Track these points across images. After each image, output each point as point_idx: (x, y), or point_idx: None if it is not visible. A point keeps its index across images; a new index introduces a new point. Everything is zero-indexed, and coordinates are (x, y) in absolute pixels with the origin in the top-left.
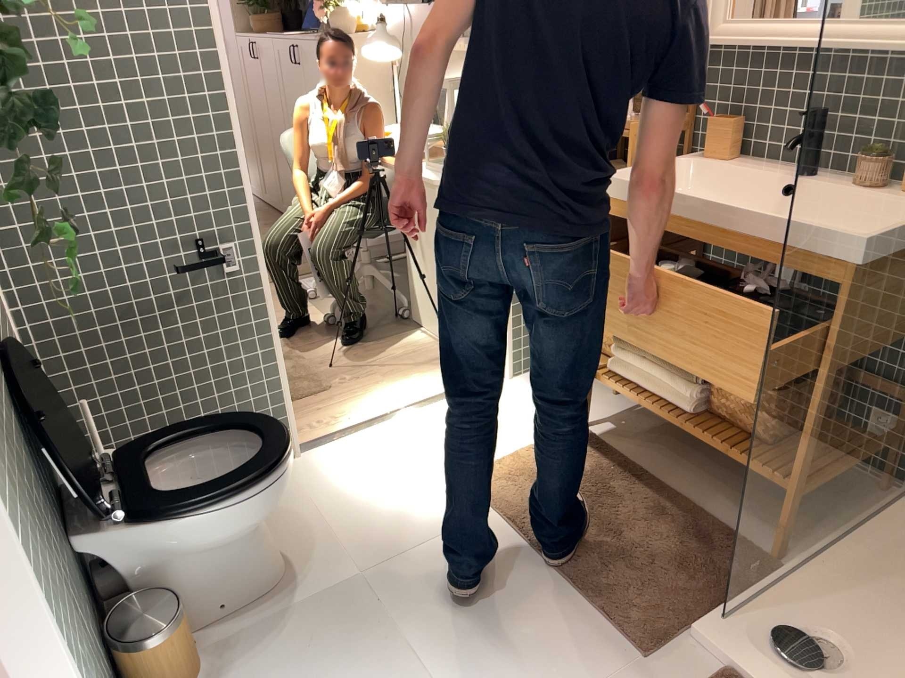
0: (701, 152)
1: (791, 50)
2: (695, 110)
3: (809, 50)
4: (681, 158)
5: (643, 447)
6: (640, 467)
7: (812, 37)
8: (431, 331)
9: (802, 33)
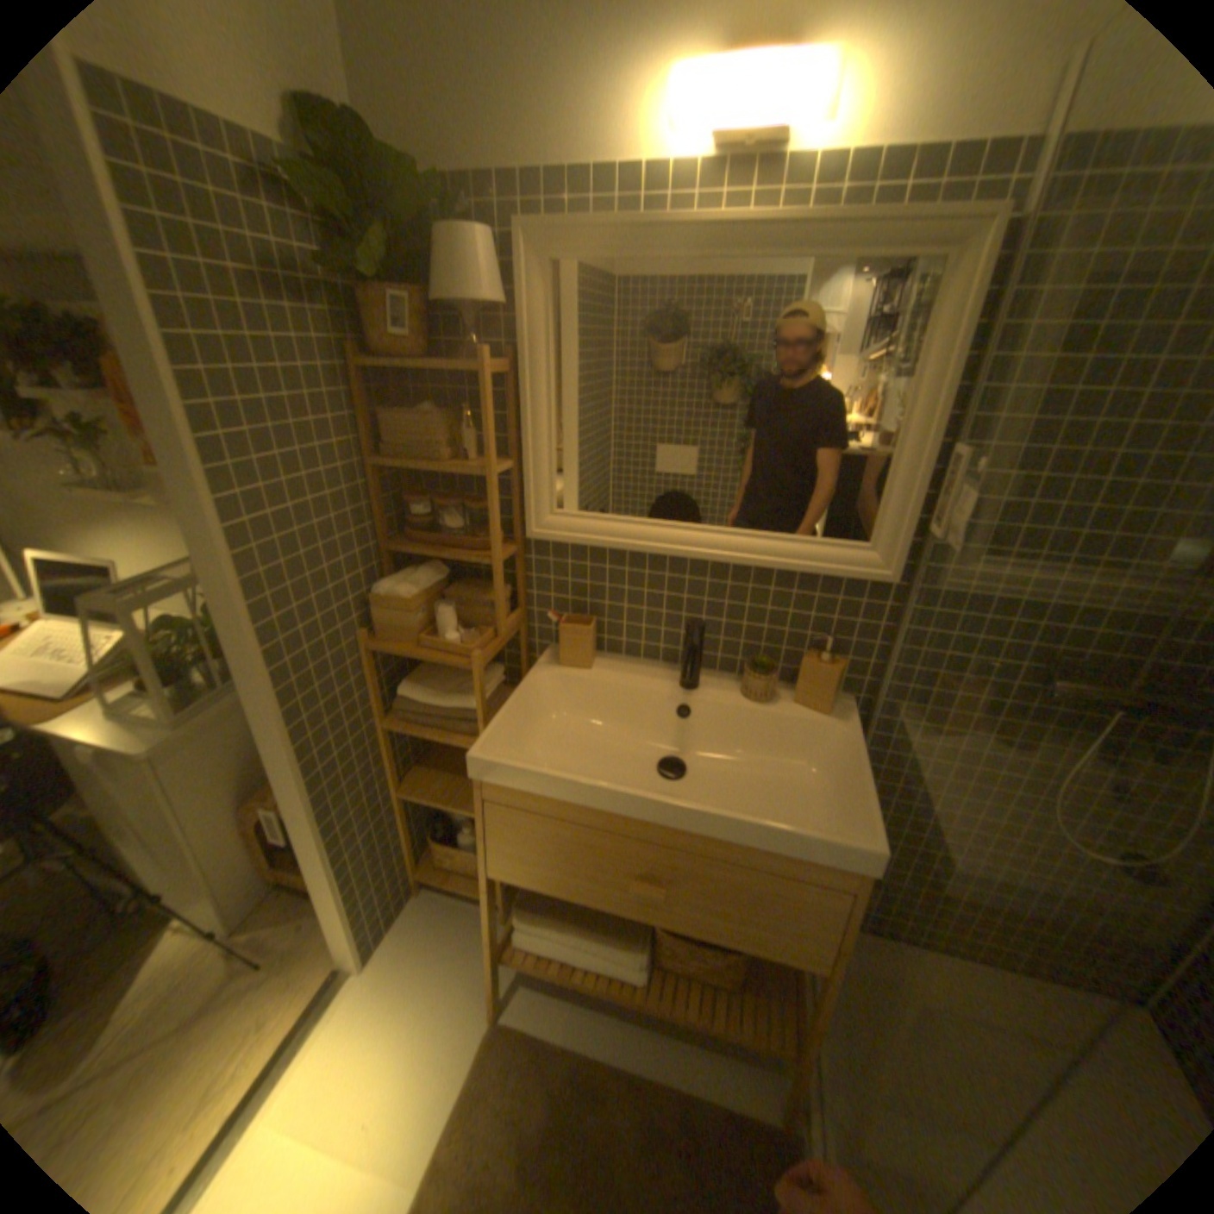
0: (545, 644)
1: (676, 571)
2: (529, 601)
3: (700, 574)
4: (536, 669)
5: (581, 1016)
6: (597, 1062)
7: (702, 560)
8: (196, 924)
9: (689, 553)
